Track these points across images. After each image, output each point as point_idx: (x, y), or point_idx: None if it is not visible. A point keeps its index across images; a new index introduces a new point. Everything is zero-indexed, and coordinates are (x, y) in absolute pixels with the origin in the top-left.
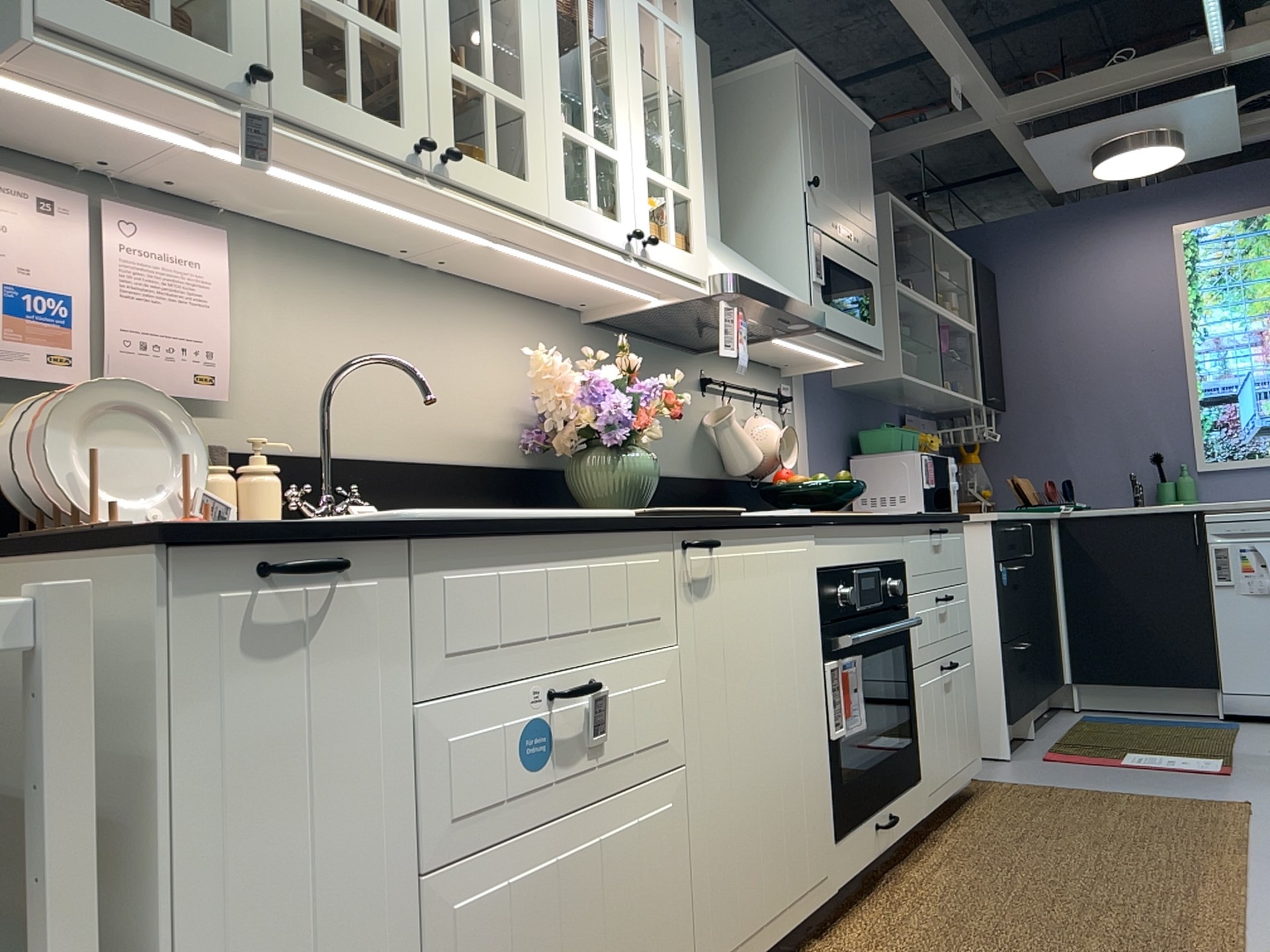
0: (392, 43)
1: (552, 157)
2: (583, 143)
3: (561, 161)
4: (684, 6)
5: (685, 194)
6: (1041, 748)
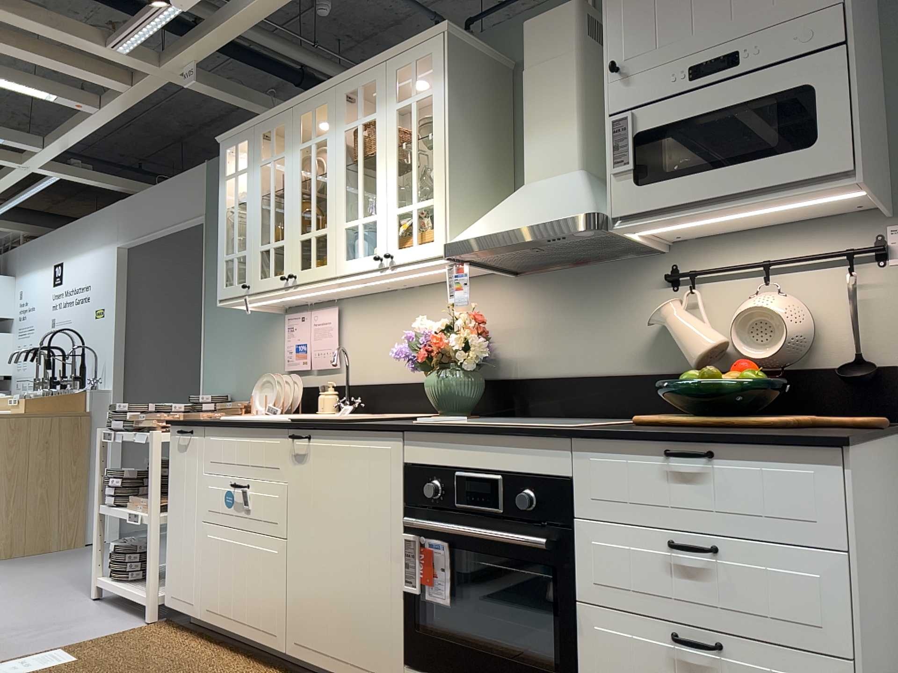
0: (281, 245)
1: (337, 244)
2: (354, 224)
3: (341, 243)
4: (433, 71)
5: (426, 204)
6: None
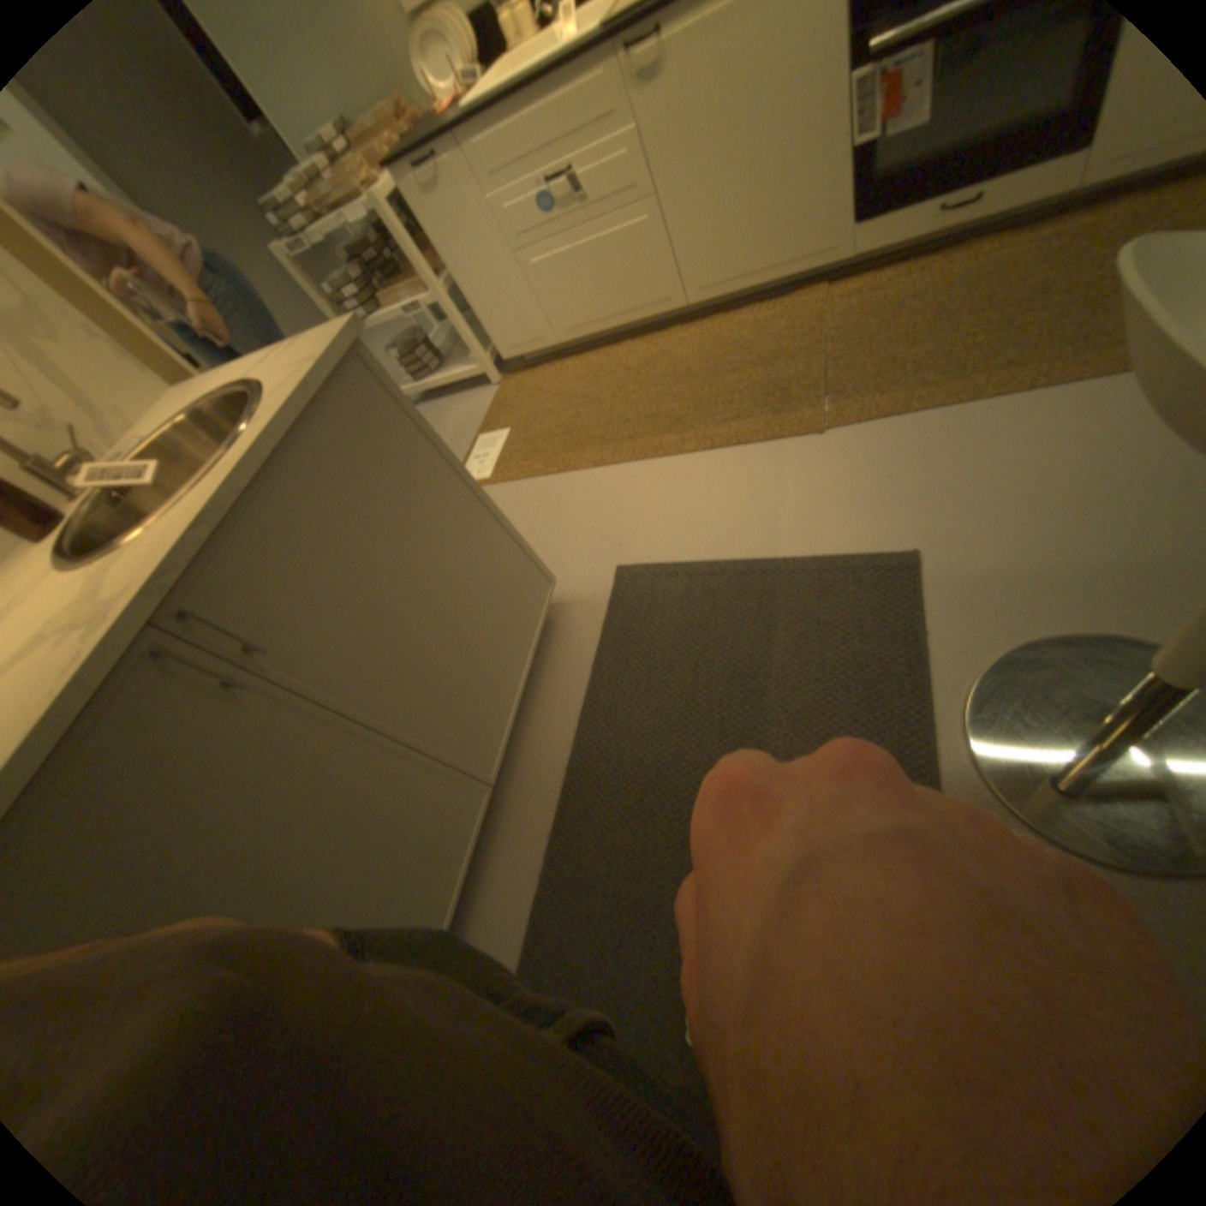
0: None
1: None
2: None
3: None
4: None
5: None
6: None
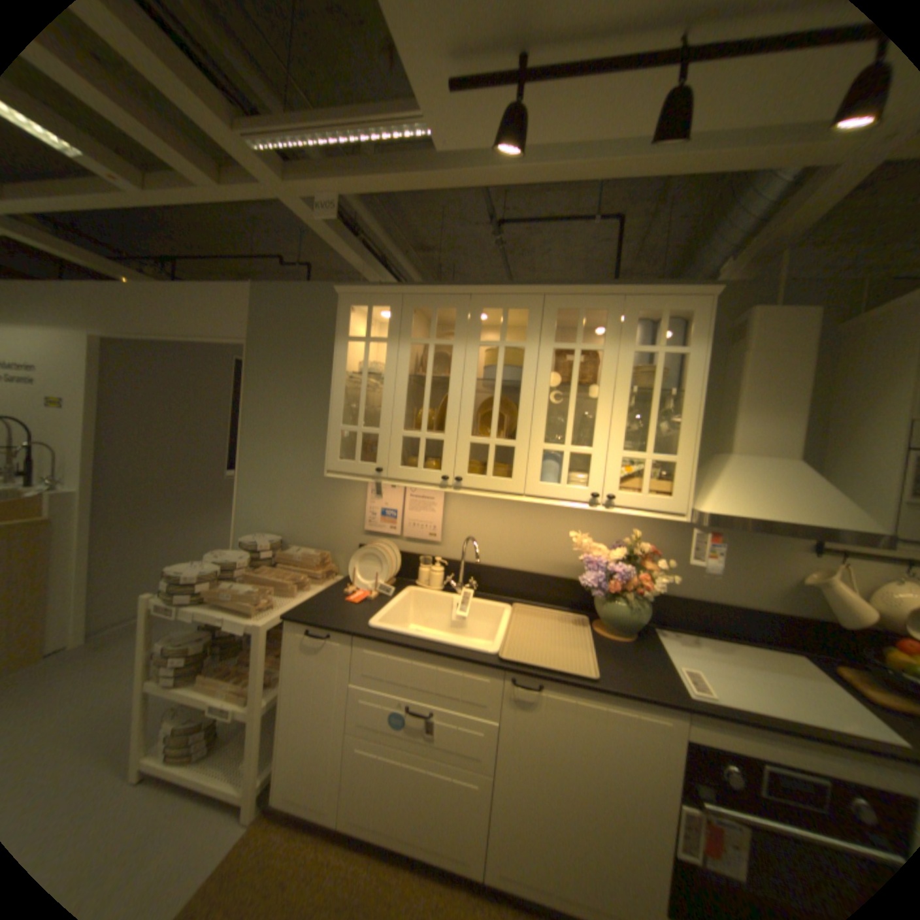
0: (440, 439)
1: (531, 464)
2: (560, 451)
3: (538, 465)
4: (696, 329)
5: (667, 460)
6: None
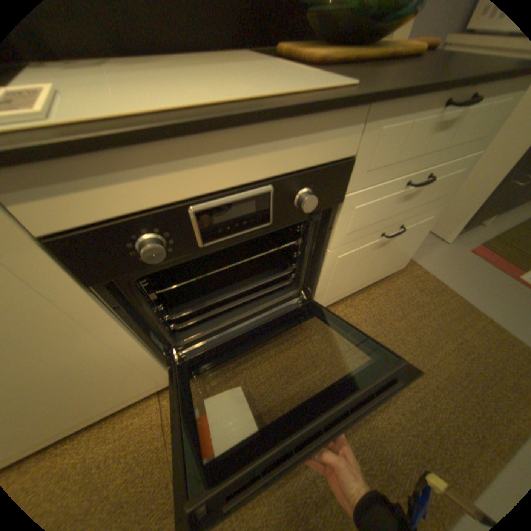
0: None
1: None
2: None
3: None
4: None
5: None
6: (481, 238)
